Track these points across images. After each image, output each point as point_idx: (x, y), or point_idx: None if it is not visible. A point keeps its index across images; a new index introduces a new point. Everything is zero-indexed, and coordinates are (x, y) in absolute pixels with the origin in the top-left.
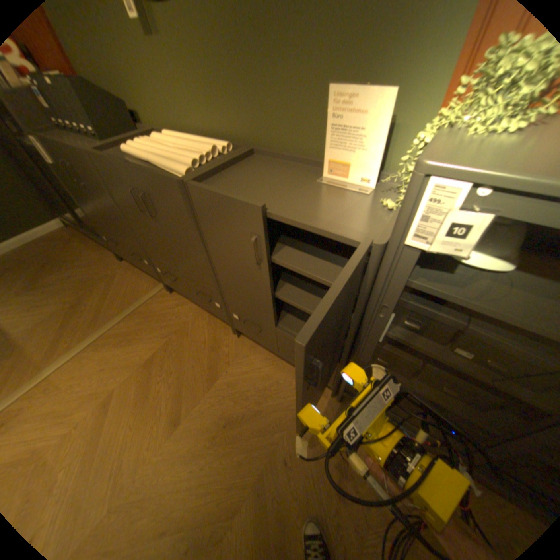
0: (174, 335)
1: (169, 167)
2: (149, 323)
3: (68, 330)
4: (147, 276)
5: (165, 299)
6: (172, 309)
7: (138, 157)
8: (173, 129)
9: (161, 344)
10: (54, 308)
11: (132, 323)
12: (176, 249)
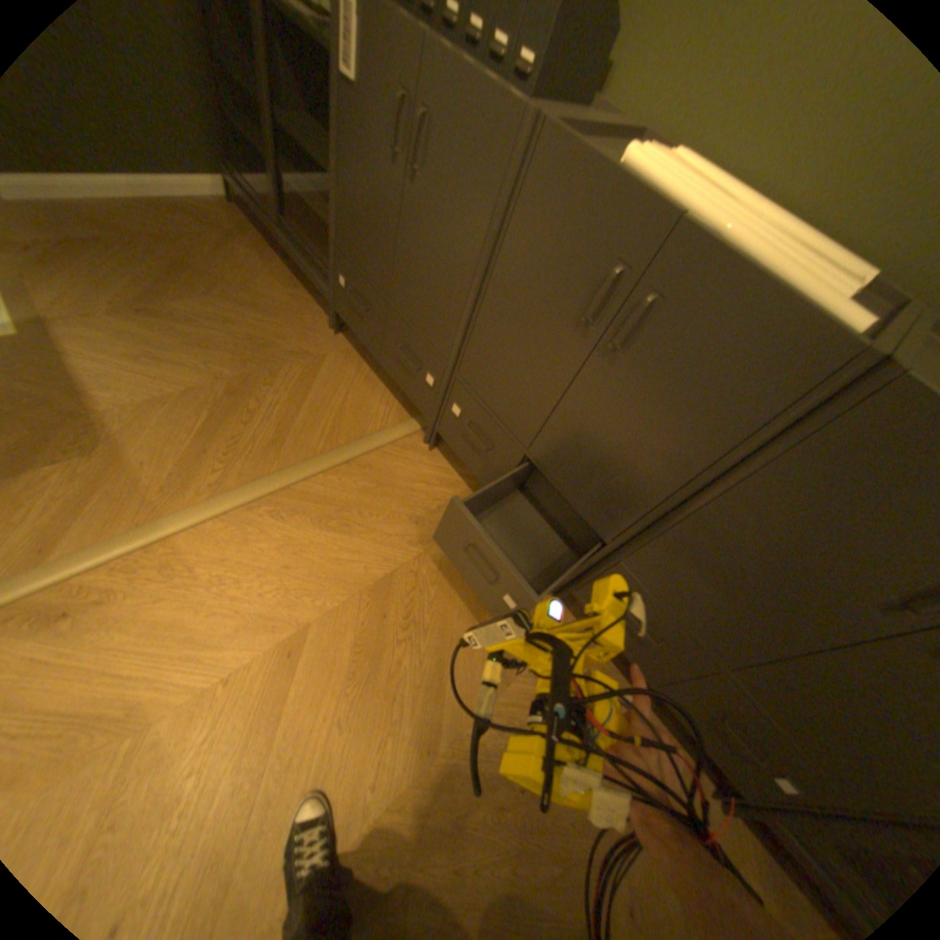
0: (433, 547)
1: (803, 283)
2: (385, 498)
3: (221, 442)
4: (386, 390)
5: (418, 457)
6: (432, 486)
7: (687, 203)
8: (694, 151)
9: (409, 555)
10: (191, 377)
11: (352, 483)
12: (591, 422)
